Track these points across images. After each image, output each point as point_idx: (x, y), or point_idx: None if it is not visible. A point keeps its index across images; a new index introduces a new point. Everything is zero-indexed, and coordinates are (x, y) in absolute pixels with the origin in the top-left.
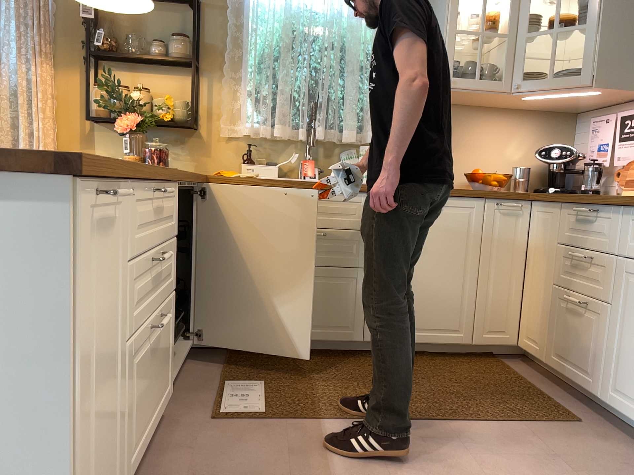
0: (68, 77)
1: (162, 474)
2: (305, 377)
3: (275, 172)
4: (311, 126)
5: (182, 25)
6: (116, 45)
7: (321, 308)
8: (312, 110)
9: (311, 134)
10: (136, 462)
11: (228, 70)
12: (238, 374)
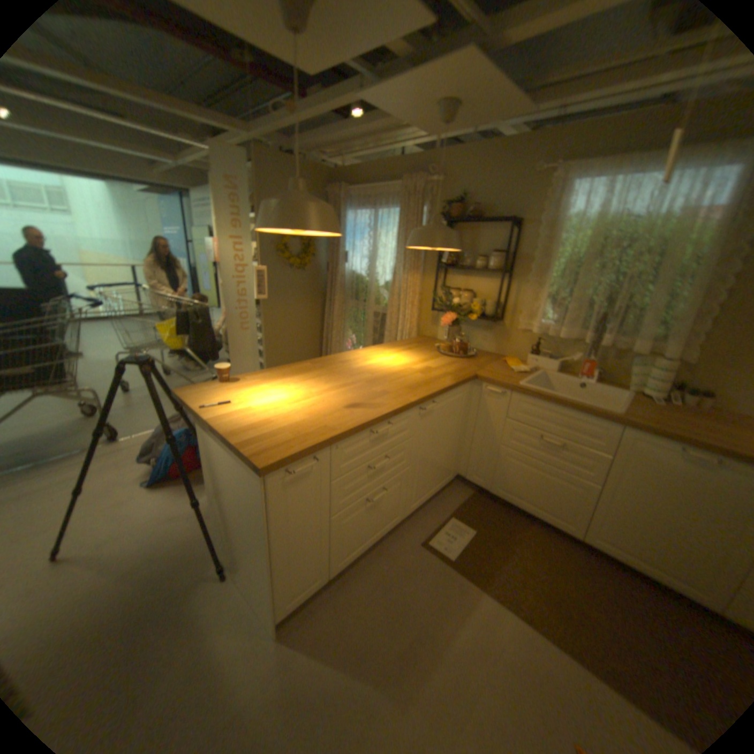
0: (428, 278)
1: (371, 569)
2: (511, 546)
3: (556, 367)
4: (606, 329)
5: (504, 239)
6: (454, 259)
7: (549, 499)
8: (608, 315)
9: (603, 337)
10: (353, 561)
11: (533, 276)
12: (467, 516)
